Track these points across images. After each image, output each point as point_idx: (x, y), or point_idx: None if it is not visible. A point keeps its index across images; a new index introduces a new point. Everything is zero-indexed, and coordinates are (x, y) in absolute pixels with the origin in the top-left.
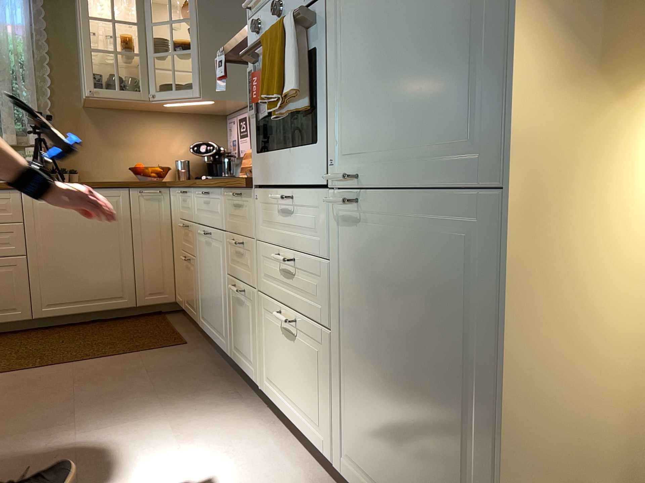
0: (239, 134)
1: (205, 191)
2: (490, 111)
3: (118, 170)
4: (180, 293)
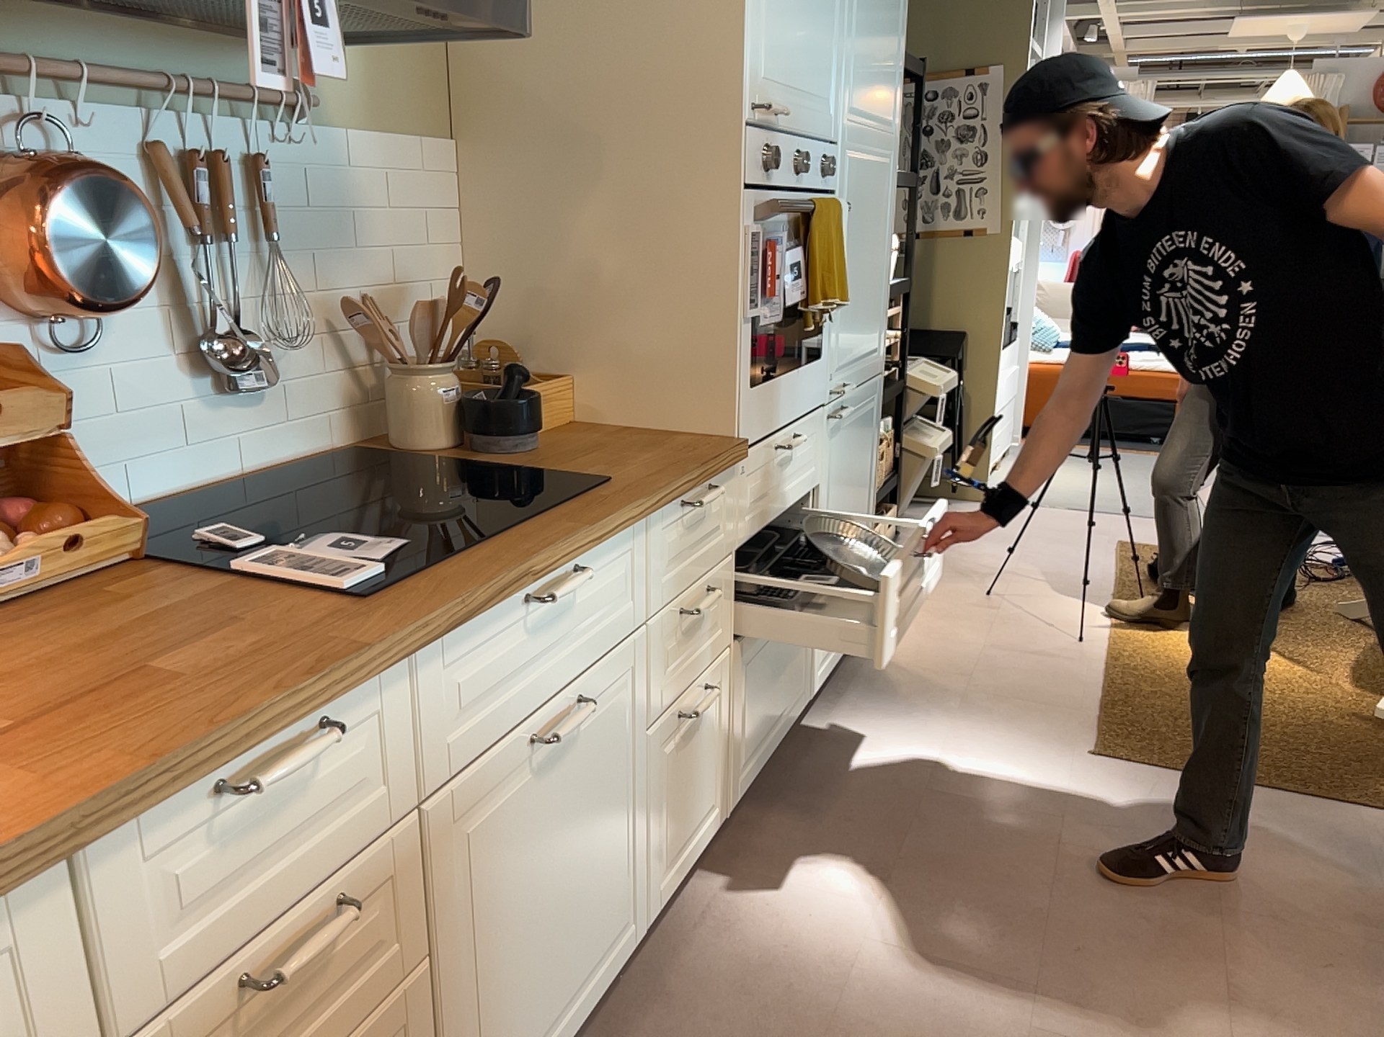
0: None
1: (547, 581)
2: (881, 330)
3: None
4: None
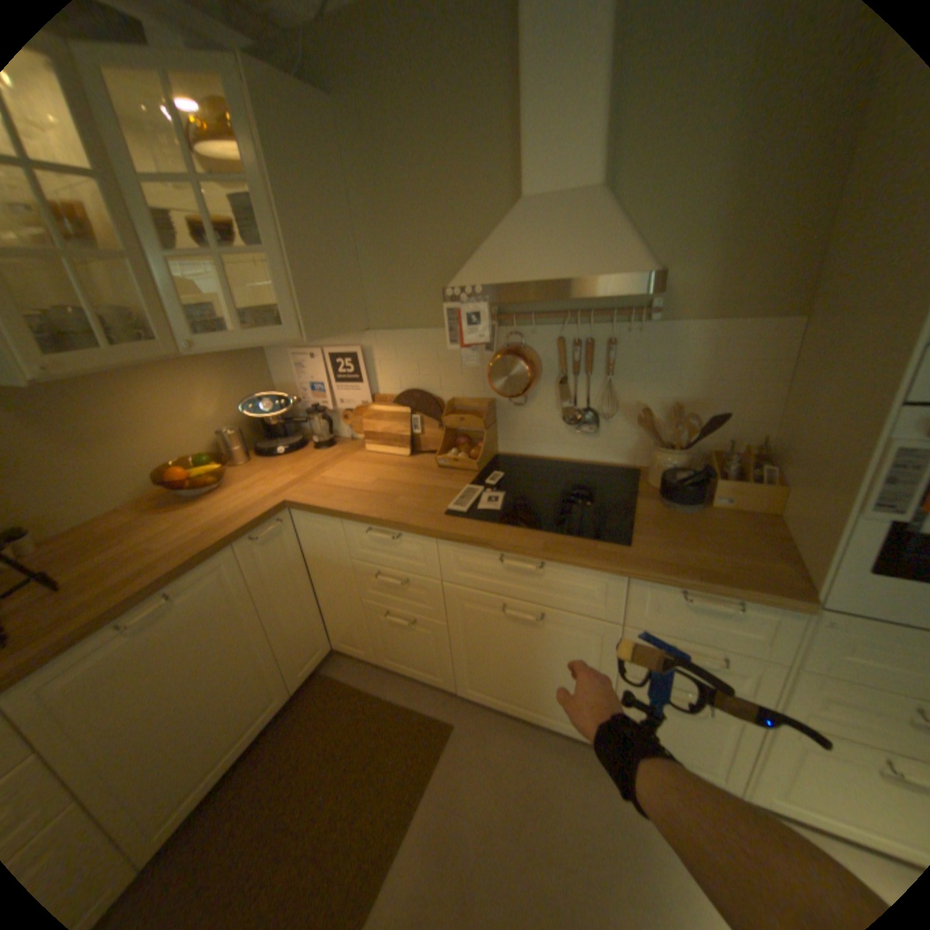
0: (332, 376)
1: (521, 556)
2: None
3: (112, 486)
4: (353, 644)
